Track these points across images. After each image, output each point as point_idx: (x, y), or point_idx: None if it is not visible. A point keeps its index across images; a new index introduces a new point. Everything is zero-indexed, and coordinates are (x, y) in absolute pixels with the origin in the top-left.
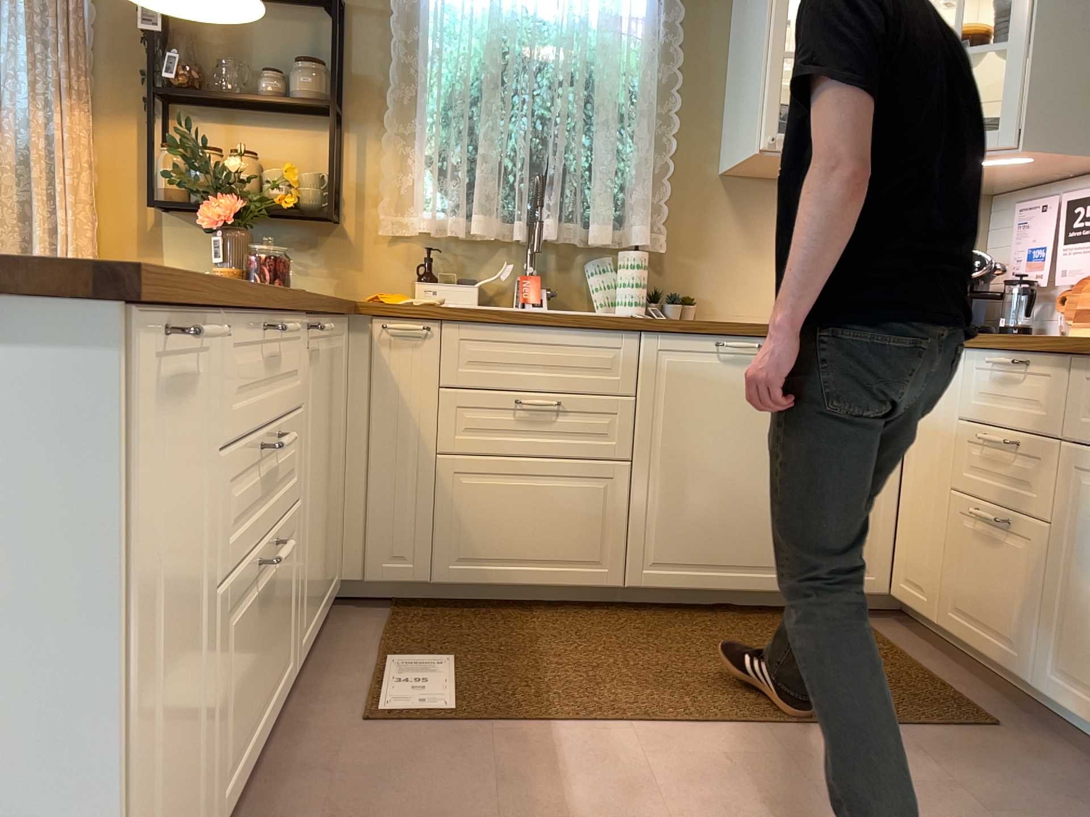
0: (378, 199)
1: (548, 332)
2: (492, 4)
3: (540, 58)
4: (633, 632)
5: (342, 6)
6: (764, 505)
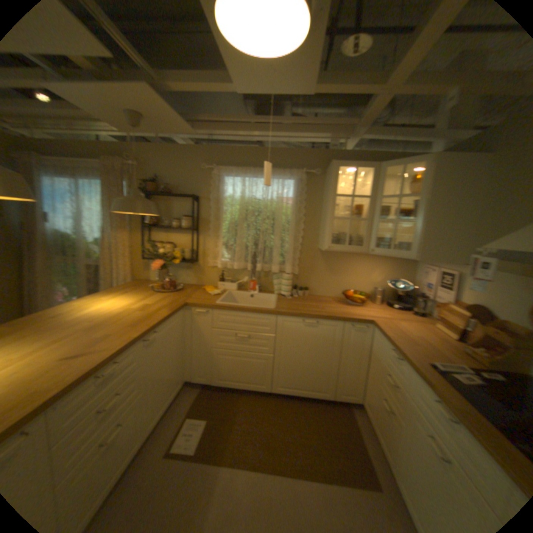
0: (210, 255)
1: (247, 314)
2: (242, 196)
3: (259, 212)
4: (271, 412)
5: (195, 200)
6: (319, 372)
